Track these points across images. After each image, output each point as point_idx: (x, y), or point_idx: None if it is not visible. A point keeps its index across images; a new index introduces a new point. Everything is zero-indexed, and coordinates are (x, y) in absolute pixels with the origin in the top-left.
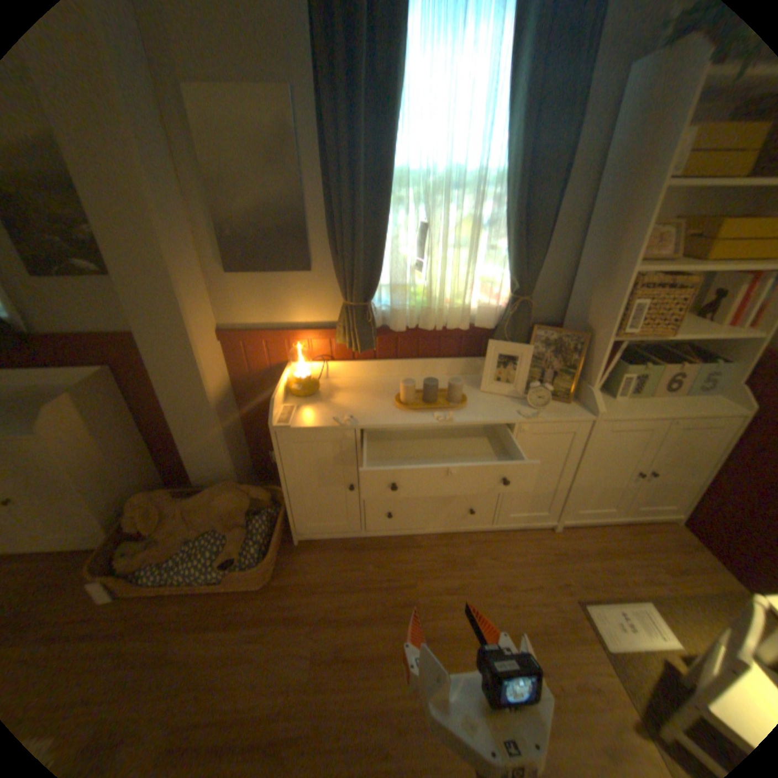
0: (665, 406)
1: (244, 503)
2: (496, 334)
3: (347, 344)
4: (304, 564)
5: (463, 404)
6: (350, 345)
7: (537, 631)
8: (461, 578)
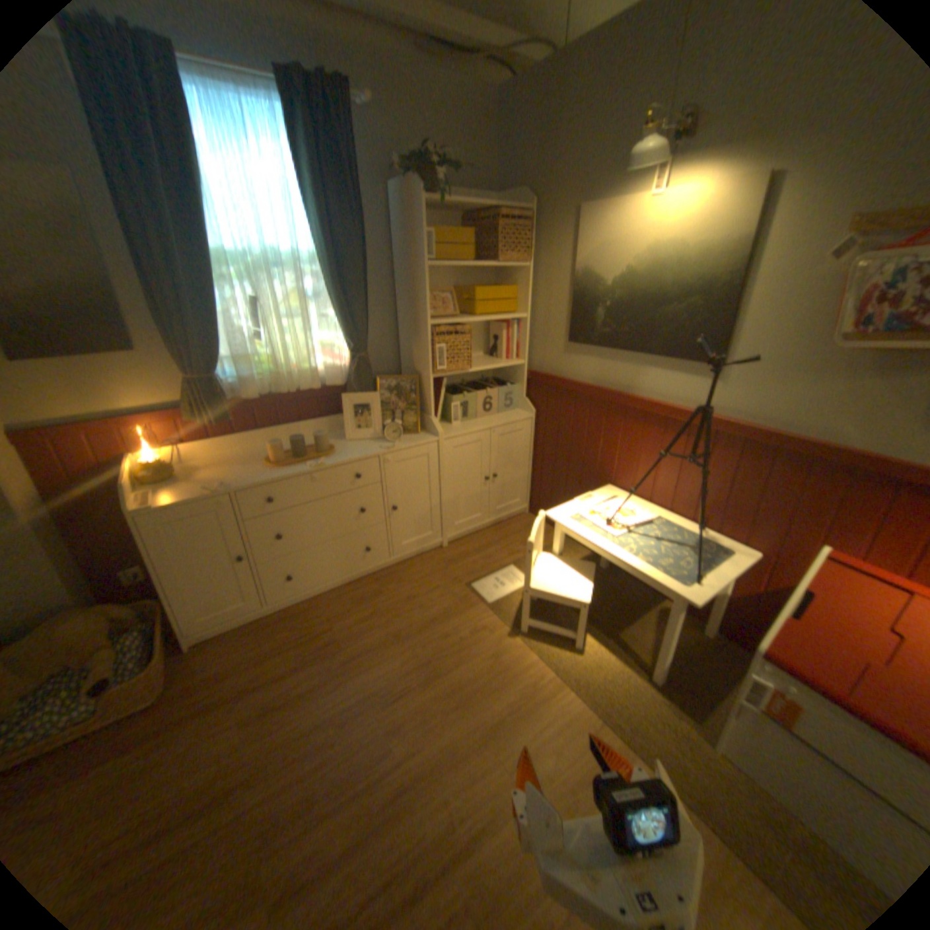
0: (483, 422)
1: (102, 623)
2: (348, 389)
3: (198, 418)
4: (202, 663)
5: (332, 451)
6: (201, 421)
7: (438, 614)
8: (371, 607)
